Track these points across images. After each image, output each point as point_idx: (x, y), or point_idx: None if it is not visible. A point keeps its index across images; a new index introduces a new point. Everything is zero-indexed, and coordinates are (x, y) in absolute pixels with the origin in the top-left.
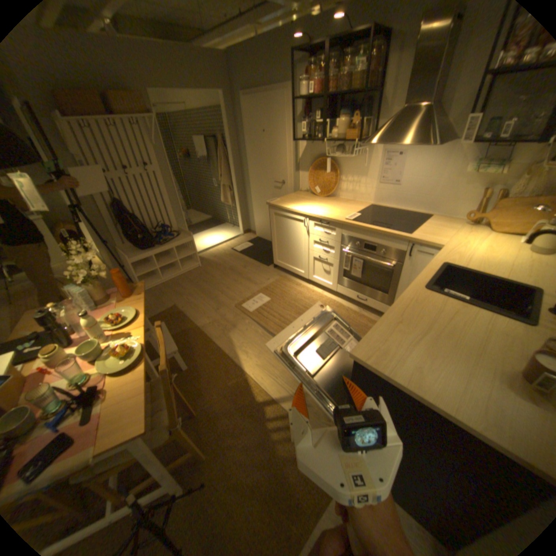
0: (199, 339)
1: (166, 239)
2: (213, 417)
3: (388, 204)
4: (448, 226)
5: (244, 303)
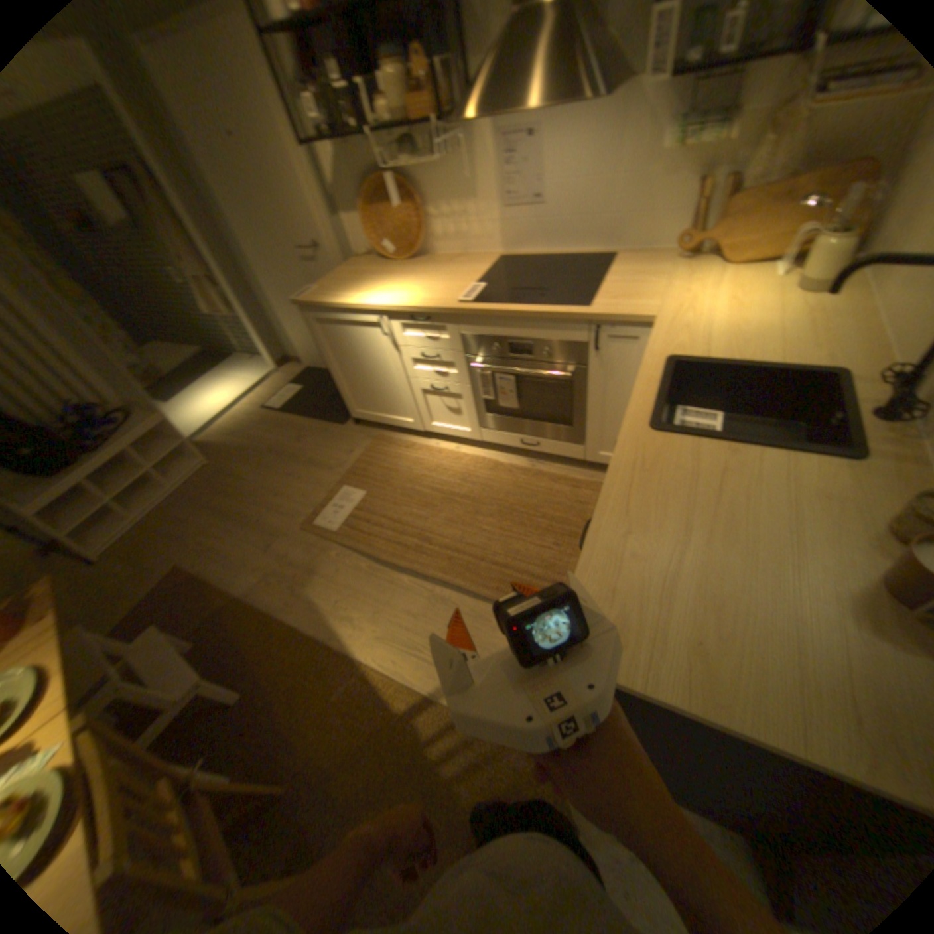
0: (246, 625)
1: (98, 435)
2: (319, 779)
3: (530, 248)
4: (650, 271)
5: (315, 517)
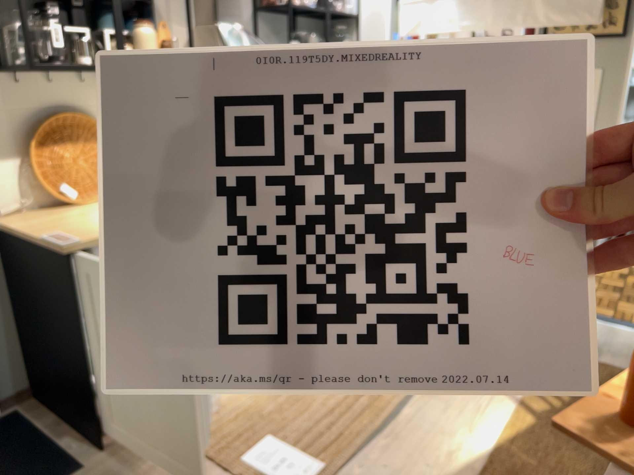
0: None
1: None
2: (604, 471)
3: None
4: None
5: None
